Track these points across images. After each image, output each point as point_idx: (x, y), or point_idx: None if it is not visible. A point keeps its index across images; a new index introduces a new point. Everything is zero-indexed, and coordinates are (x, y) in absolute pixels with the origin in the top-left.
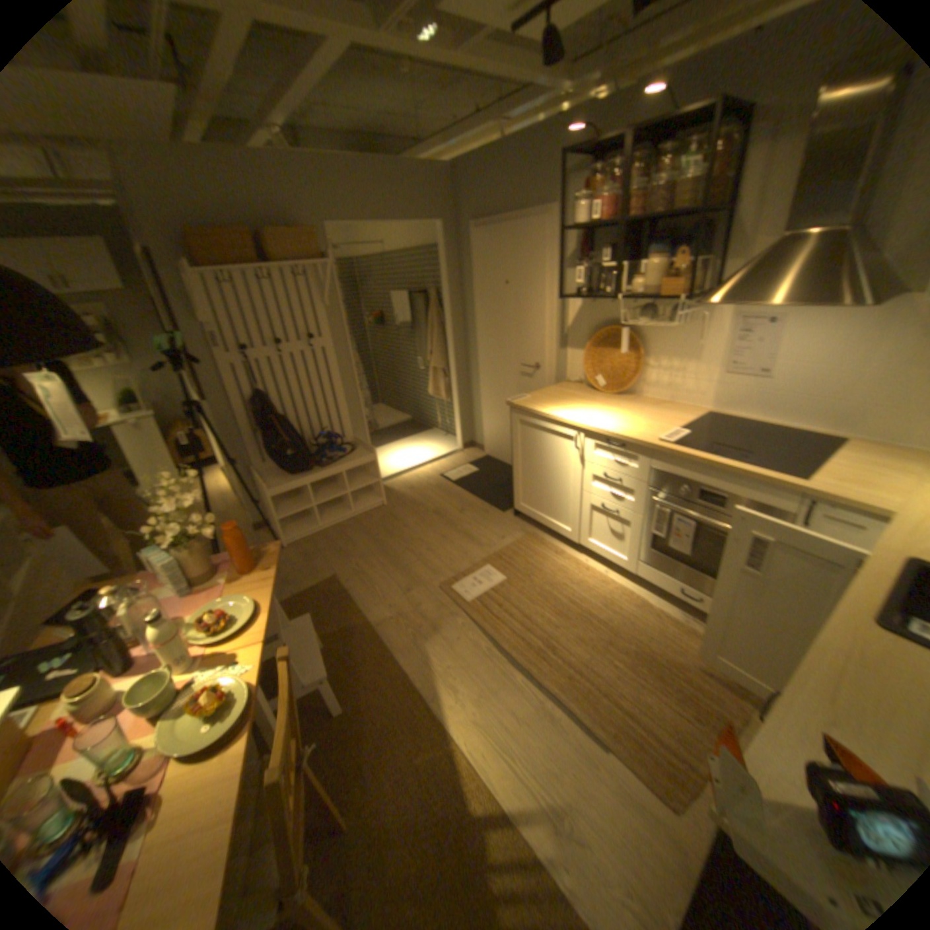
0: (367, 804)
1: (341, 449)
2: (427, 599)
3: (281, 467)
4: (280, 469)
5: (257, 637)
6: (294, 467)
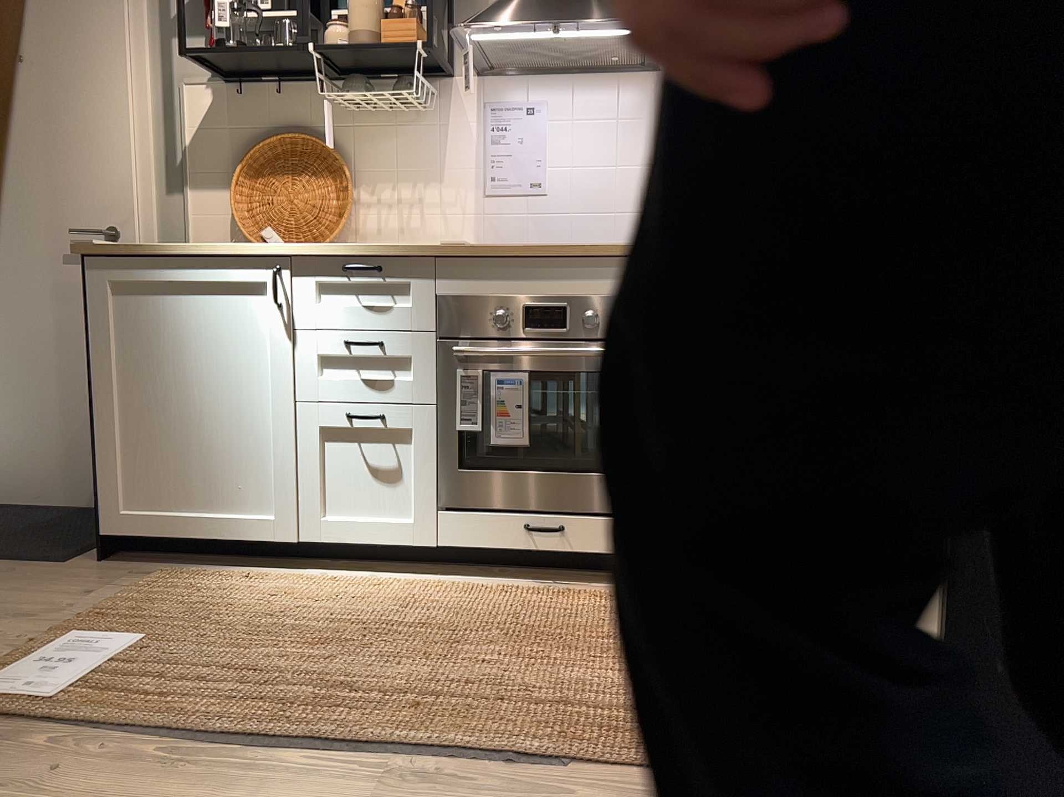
0: None
1: None
2: None
3: None
4: None
5: None
6: None
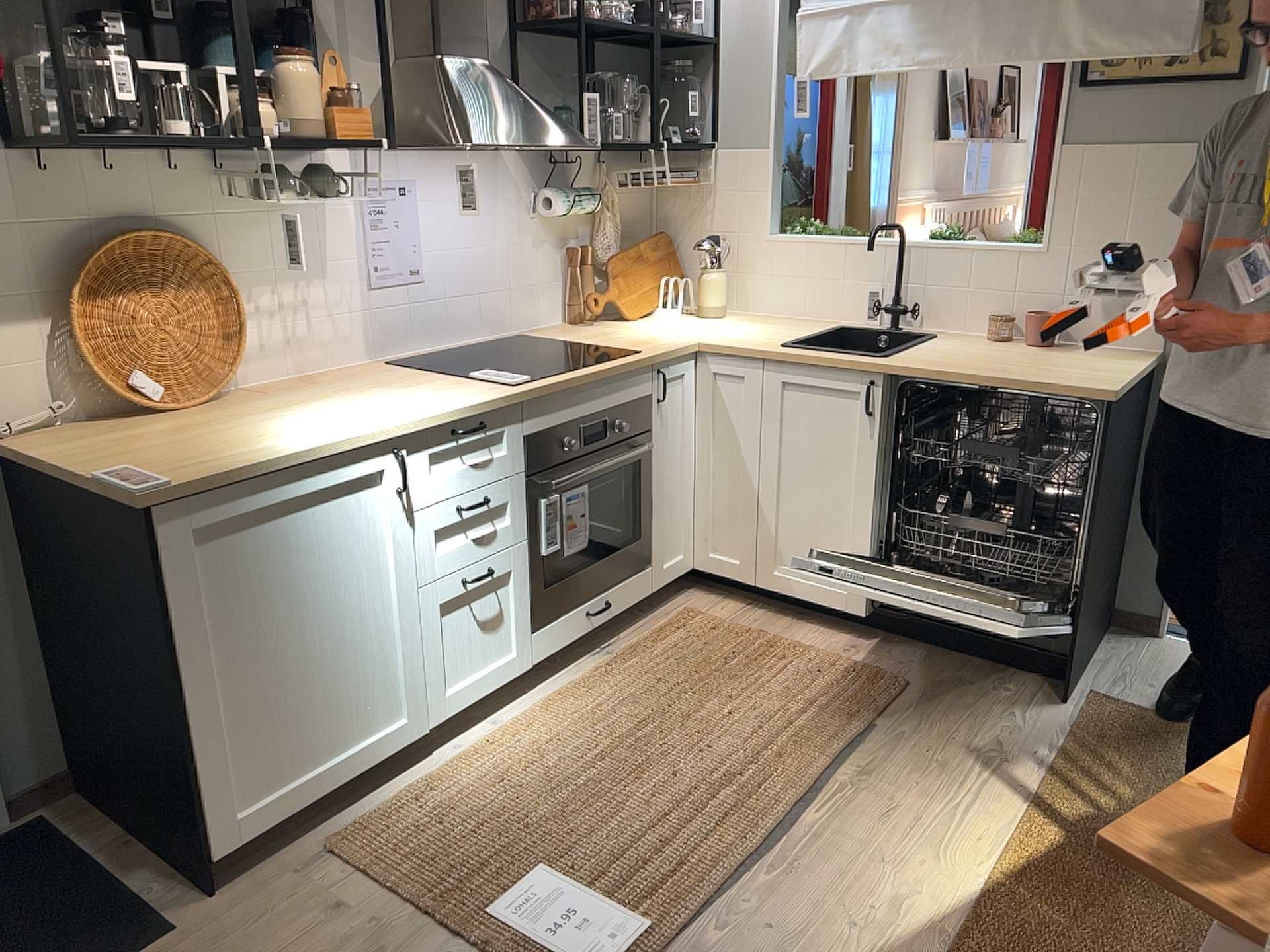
0: None
1: None
2: None
3: None
4: None
5: None
6: None
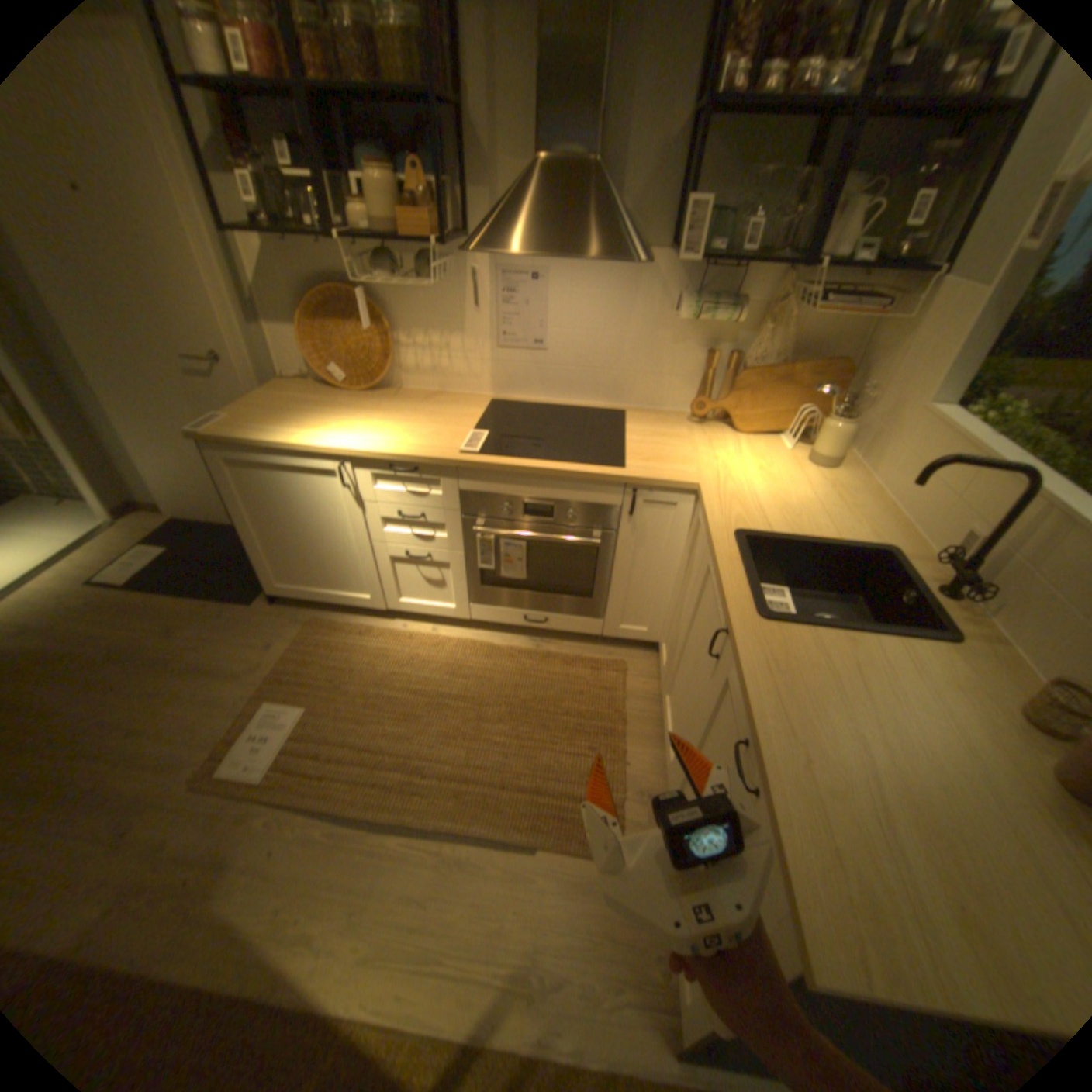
0: None
1: None
2: (173, 822)
3: None
4: None
5: None
6: None
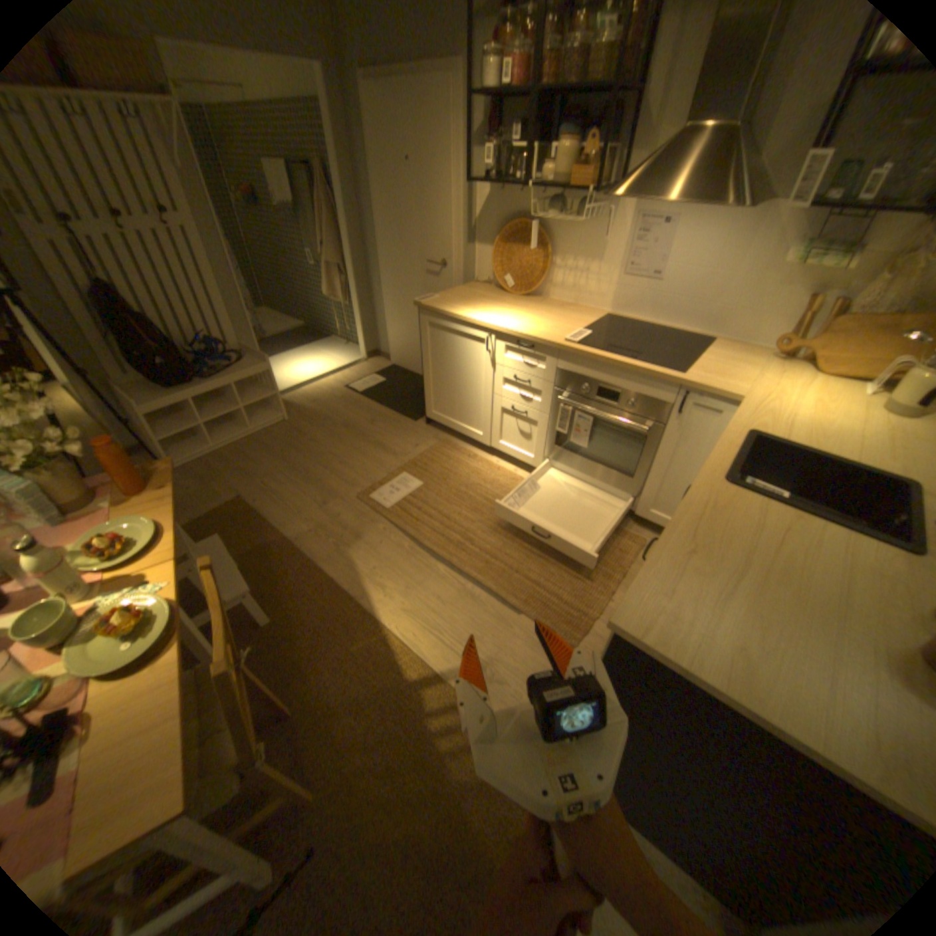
0: (308, 691)
1: (223, 357)
2: (345, 509)
3: (148, 379)
4: (147, 382)
5: (165, 555)
6: (166, 379)
